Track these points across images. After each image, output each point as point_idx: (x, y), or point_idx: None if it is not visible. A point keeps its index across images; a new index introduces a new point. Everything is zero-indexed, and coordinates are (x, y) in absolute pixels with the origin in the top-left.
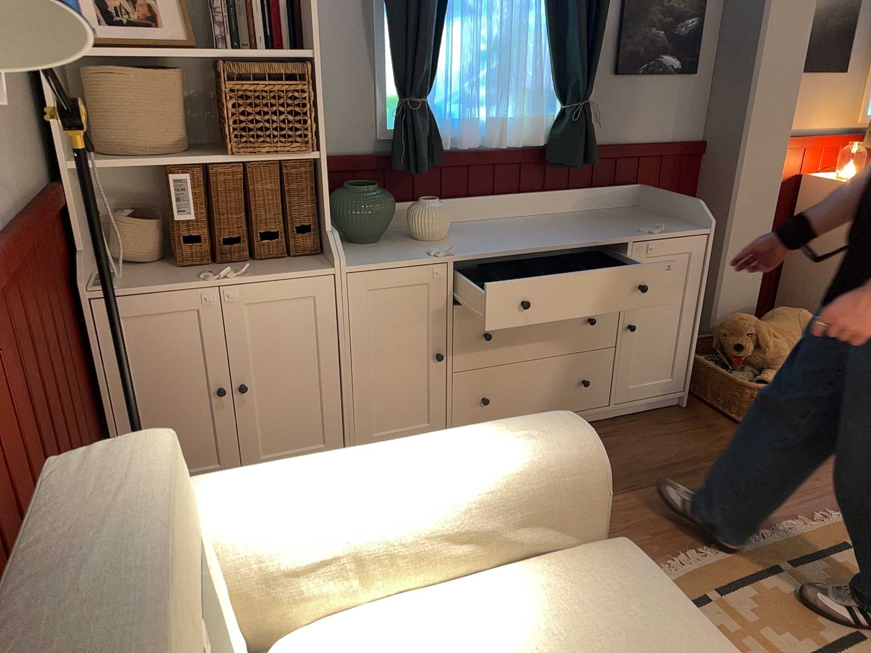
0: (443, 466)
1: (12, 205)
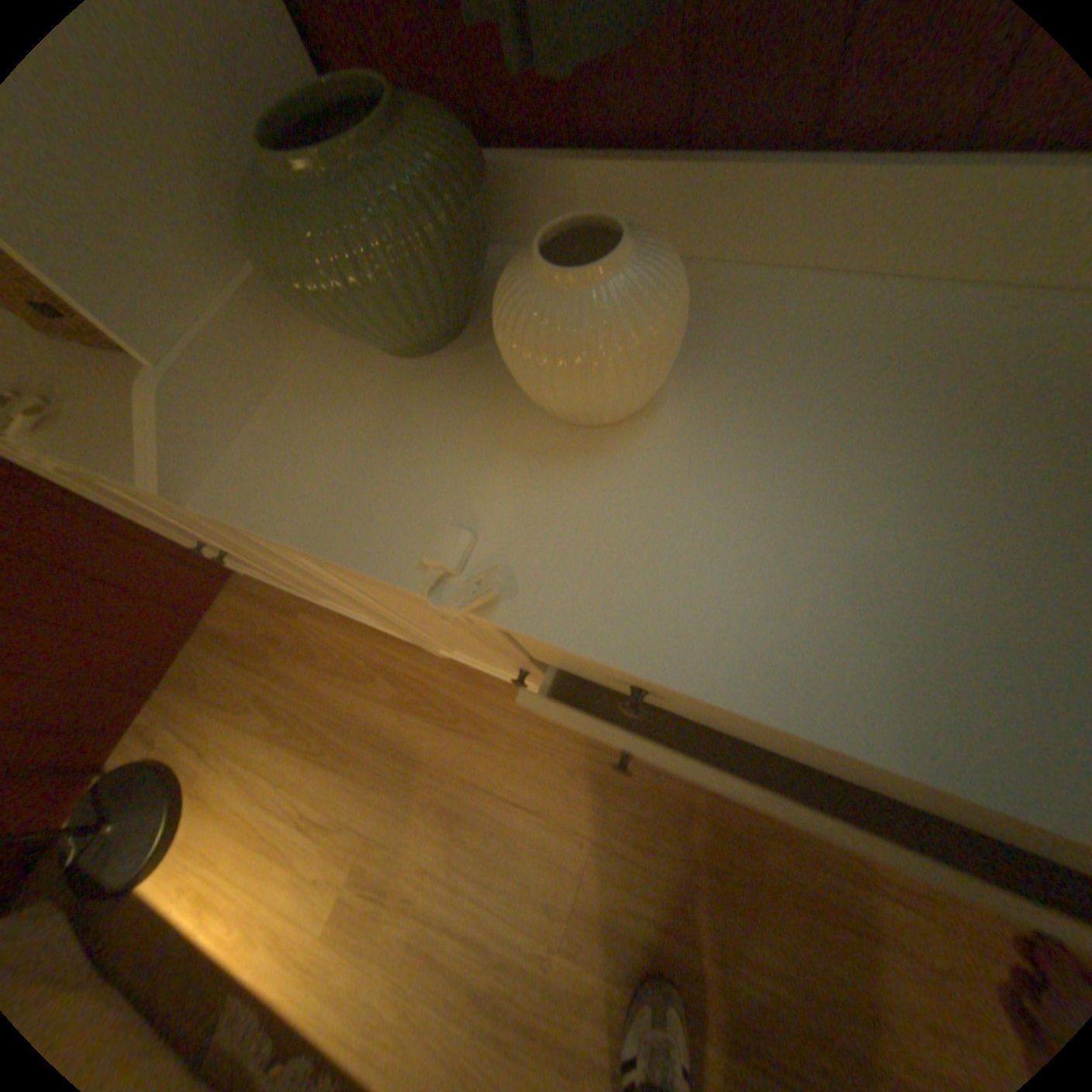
0: None
1: None
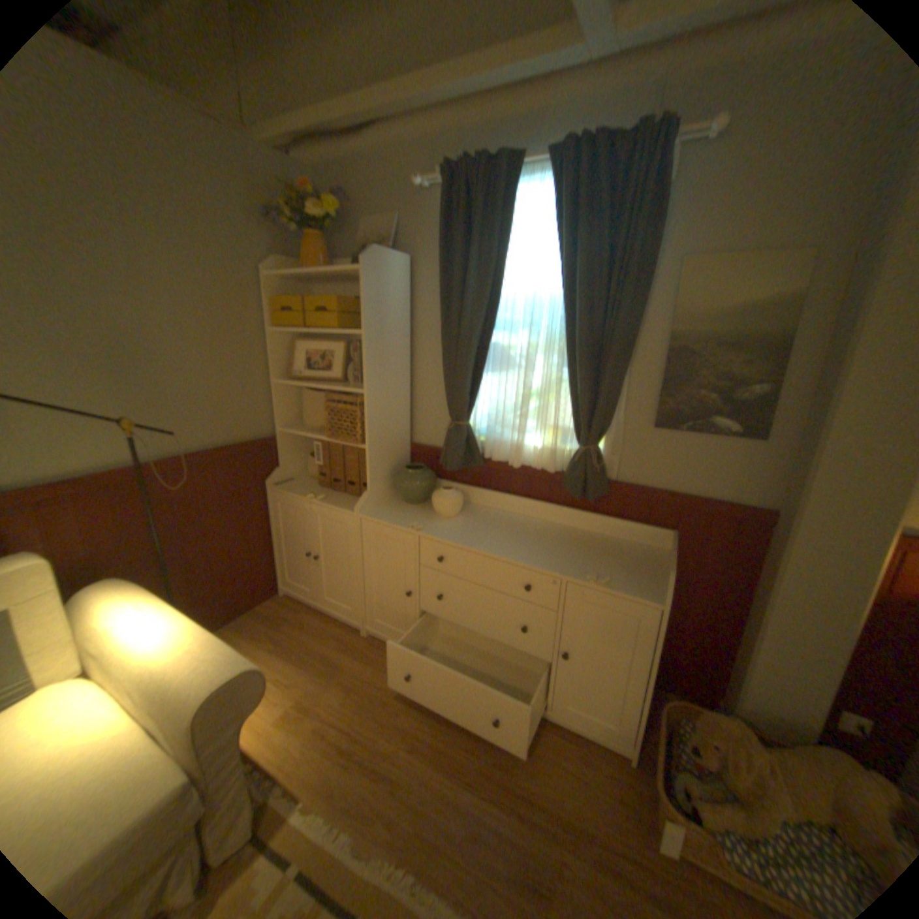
0: (153, 650)
1: (202, 445)
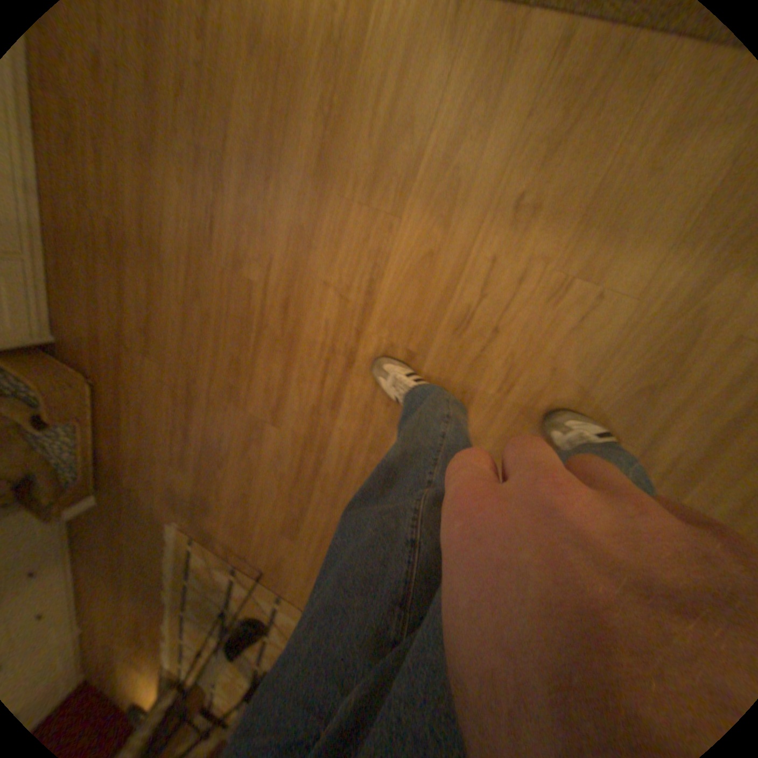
0: None
1: None
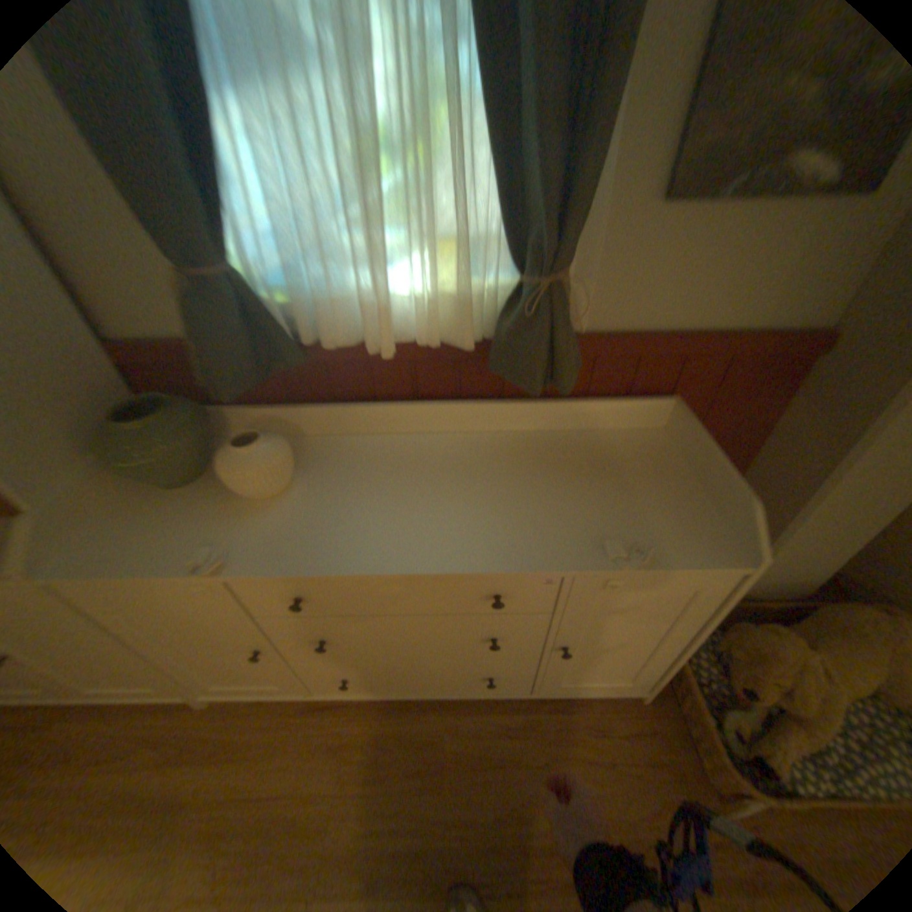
0: None
1: None
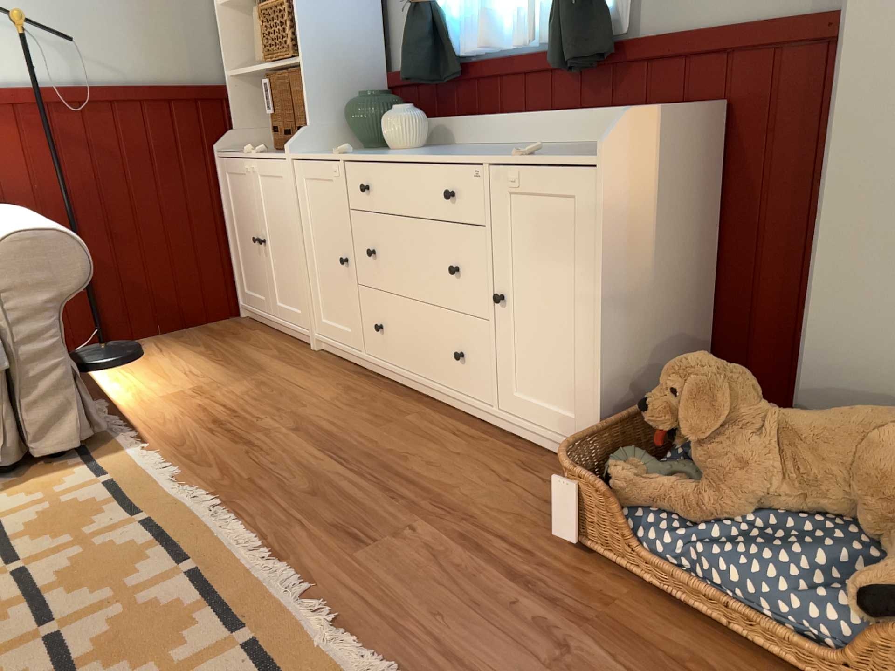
0: None
1: (128, 83)
